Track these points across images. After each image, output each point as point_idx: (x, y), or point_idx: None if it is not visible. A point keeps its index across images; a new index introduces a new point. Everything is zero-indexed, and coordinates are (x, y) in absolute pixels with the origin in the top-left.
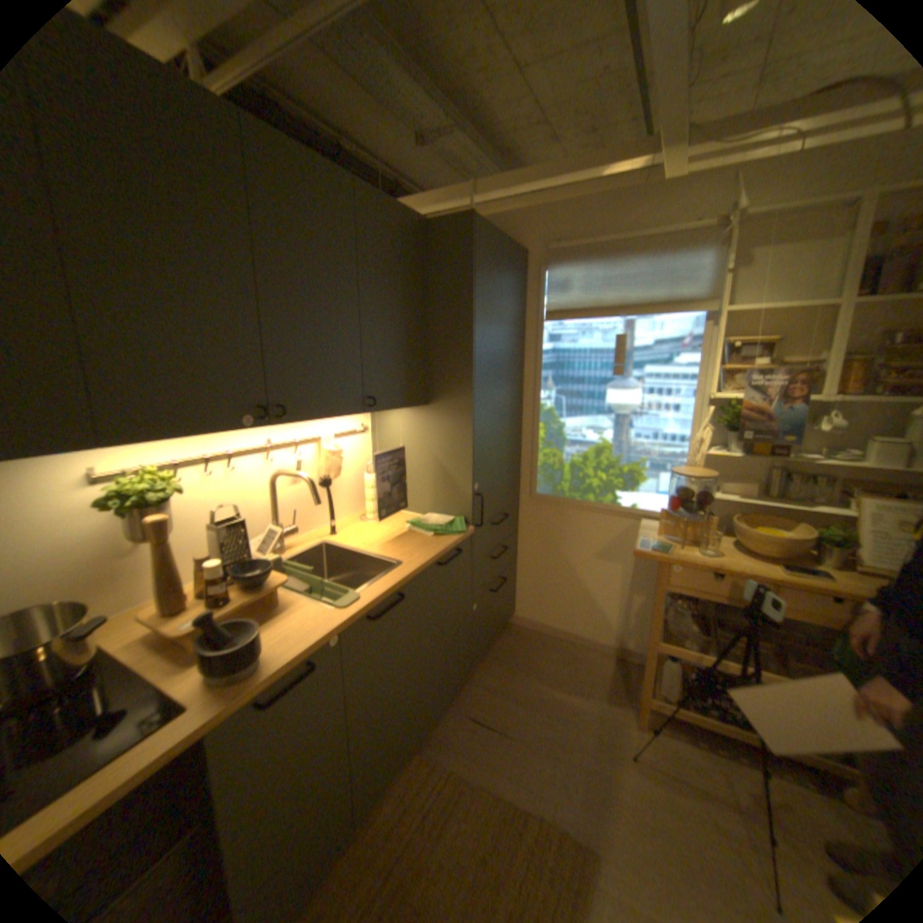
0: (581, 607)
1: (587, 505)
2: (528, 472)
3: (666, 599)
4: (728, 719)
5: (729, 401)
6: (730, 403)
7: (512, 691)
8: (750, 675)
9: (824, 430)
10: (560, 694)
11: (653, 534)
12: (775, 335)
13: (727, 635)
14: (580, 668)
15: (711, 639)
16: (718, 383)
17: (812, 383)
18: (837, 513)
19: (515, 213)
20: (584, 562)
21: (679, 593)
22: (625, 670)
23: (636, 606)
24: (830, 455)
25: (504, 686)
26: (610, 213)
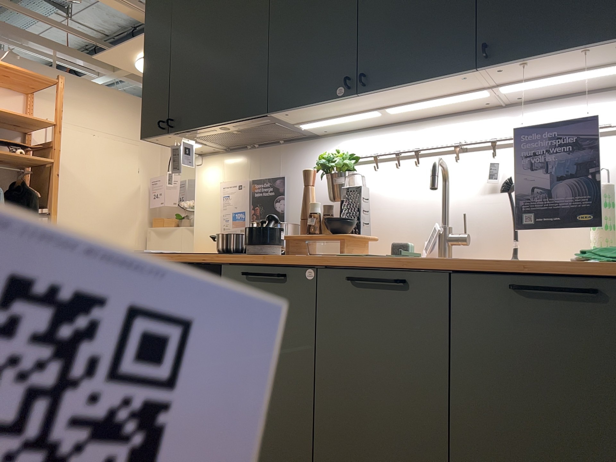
0: None
1: None
2: None
3: None
4: None
5: None
6: None
7: None
8: None
9: None
10: None
11: None
12: None
13: None
14: None
15: None
16: None
17: None
18: None
19: None
20: None
21: None
22: None
23: None
24: None
25: None
26: None
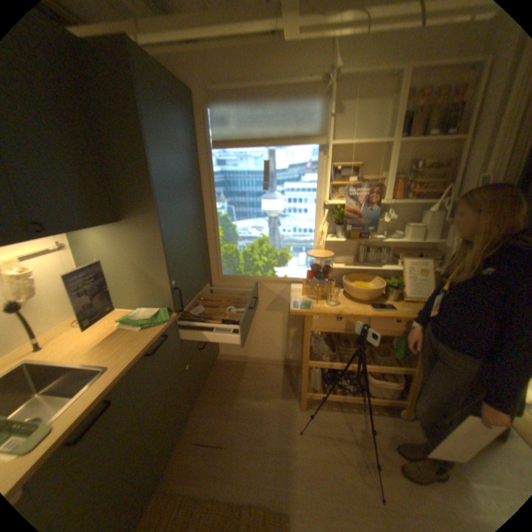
0: (260, 341)
1: (257, 278)
2: (216, 261)
3: (310, 336)
4: (346, 392)
5: (335, 205)
6: (336, 207)
7: (222, 410)
8: (357, 368)
9: (384, 221)
10: (253, 402)
11: (299, 294)
12: (358, 162)
13: (344, 349)
14: (263, 379)
15: (336, 353)
16: (328, 194)
17: (379, 193)
18: (392, 268)
19: (177, 57)
20: (259, 314)
21: (318, 331)
22: (289, 372)
23: (291, 335)
24: (388, 235)
25: (216, 409)
26: (251, 65)
